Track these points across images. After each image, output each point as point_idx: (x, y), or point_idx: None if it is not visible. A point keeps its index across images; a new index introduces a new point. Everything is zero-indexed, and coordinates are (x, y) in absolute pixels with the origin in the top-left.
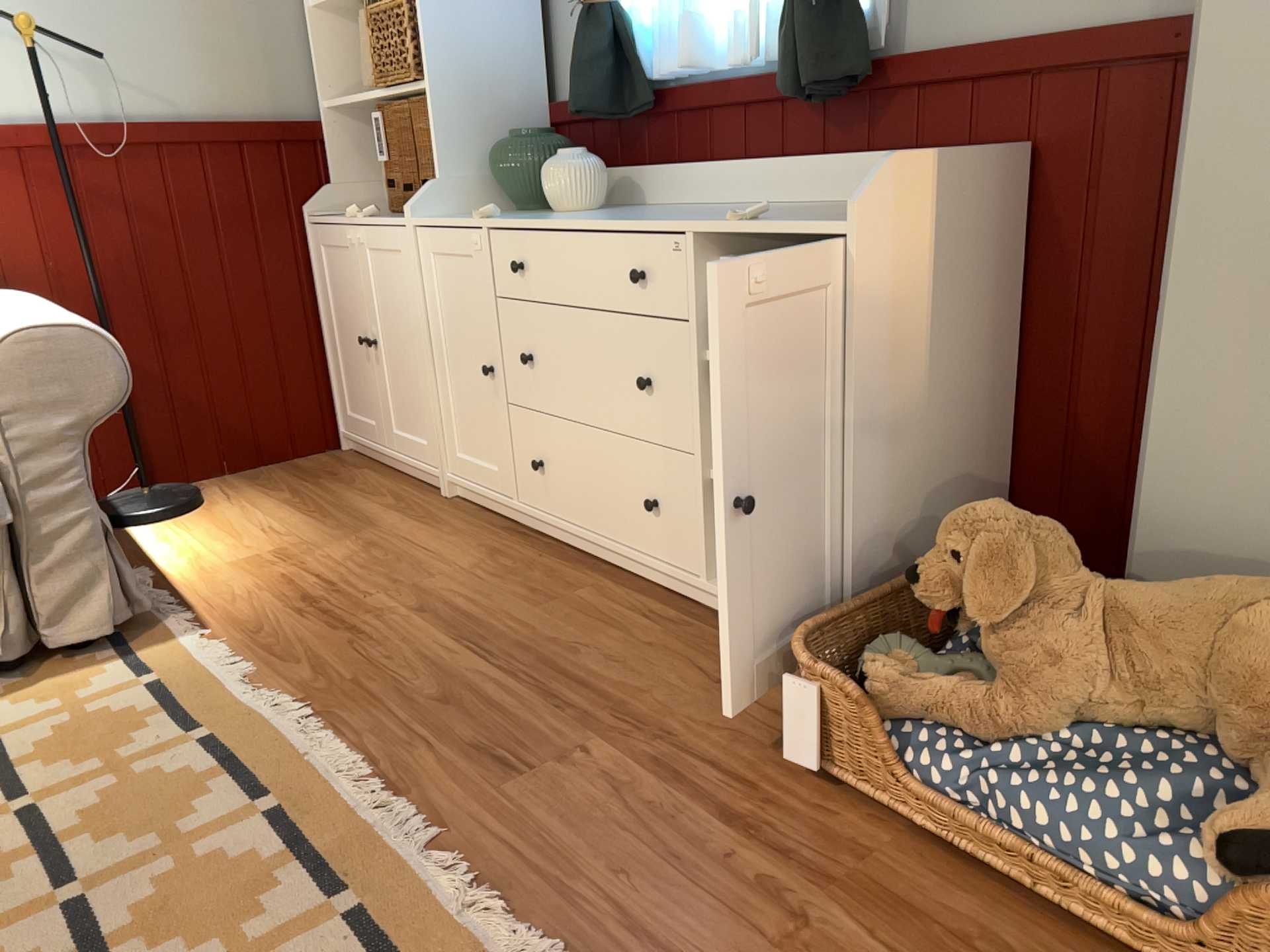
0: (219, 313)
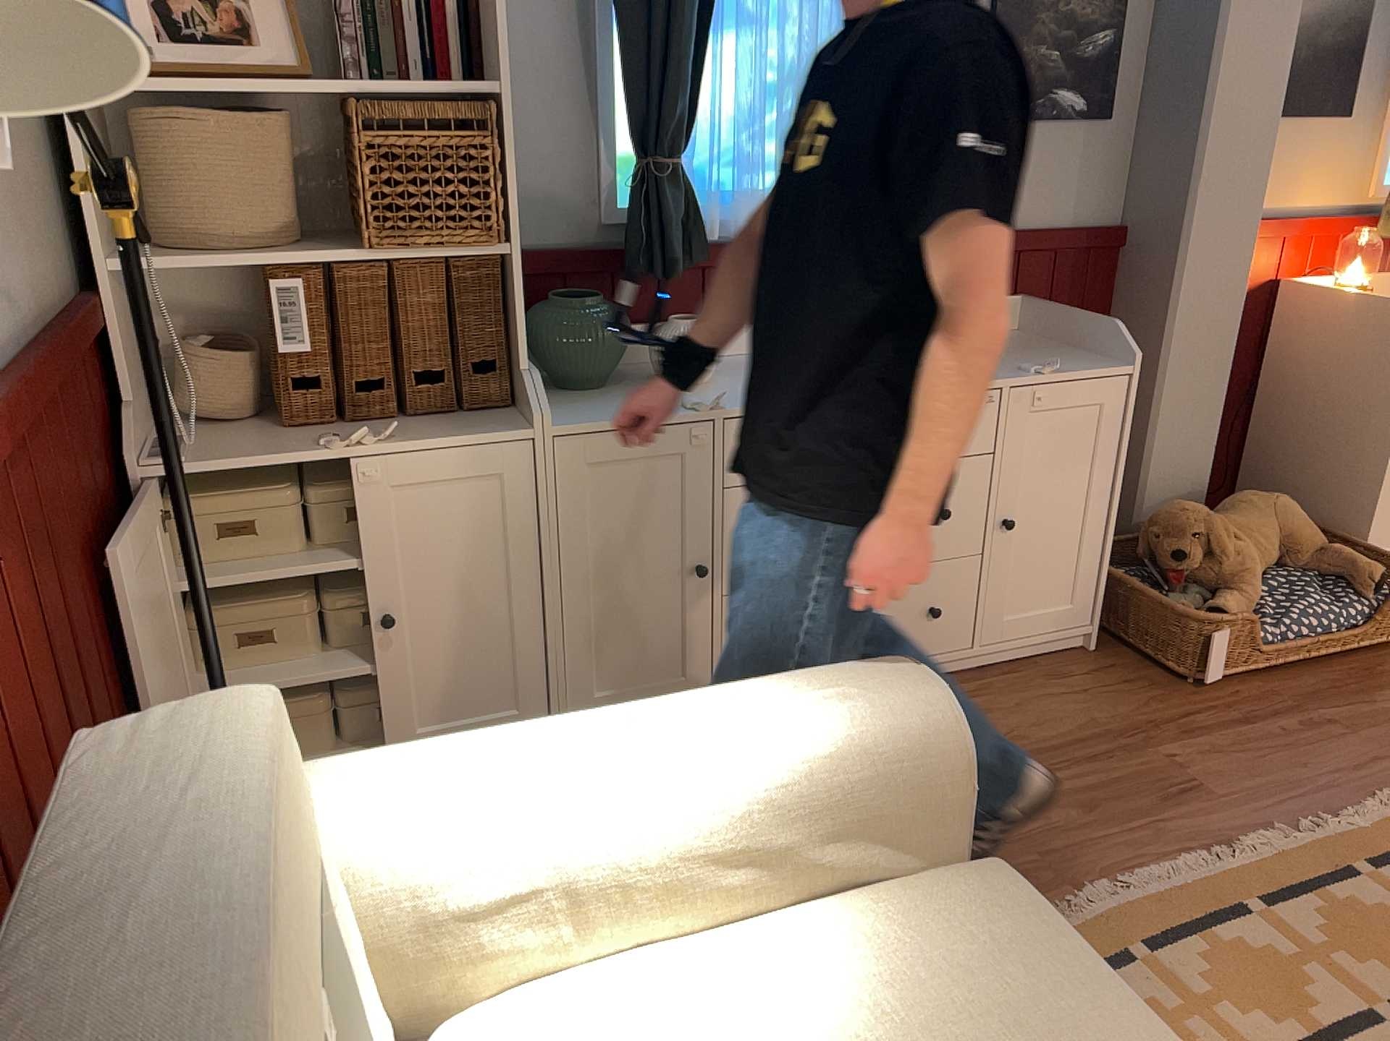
0: (118, 691)
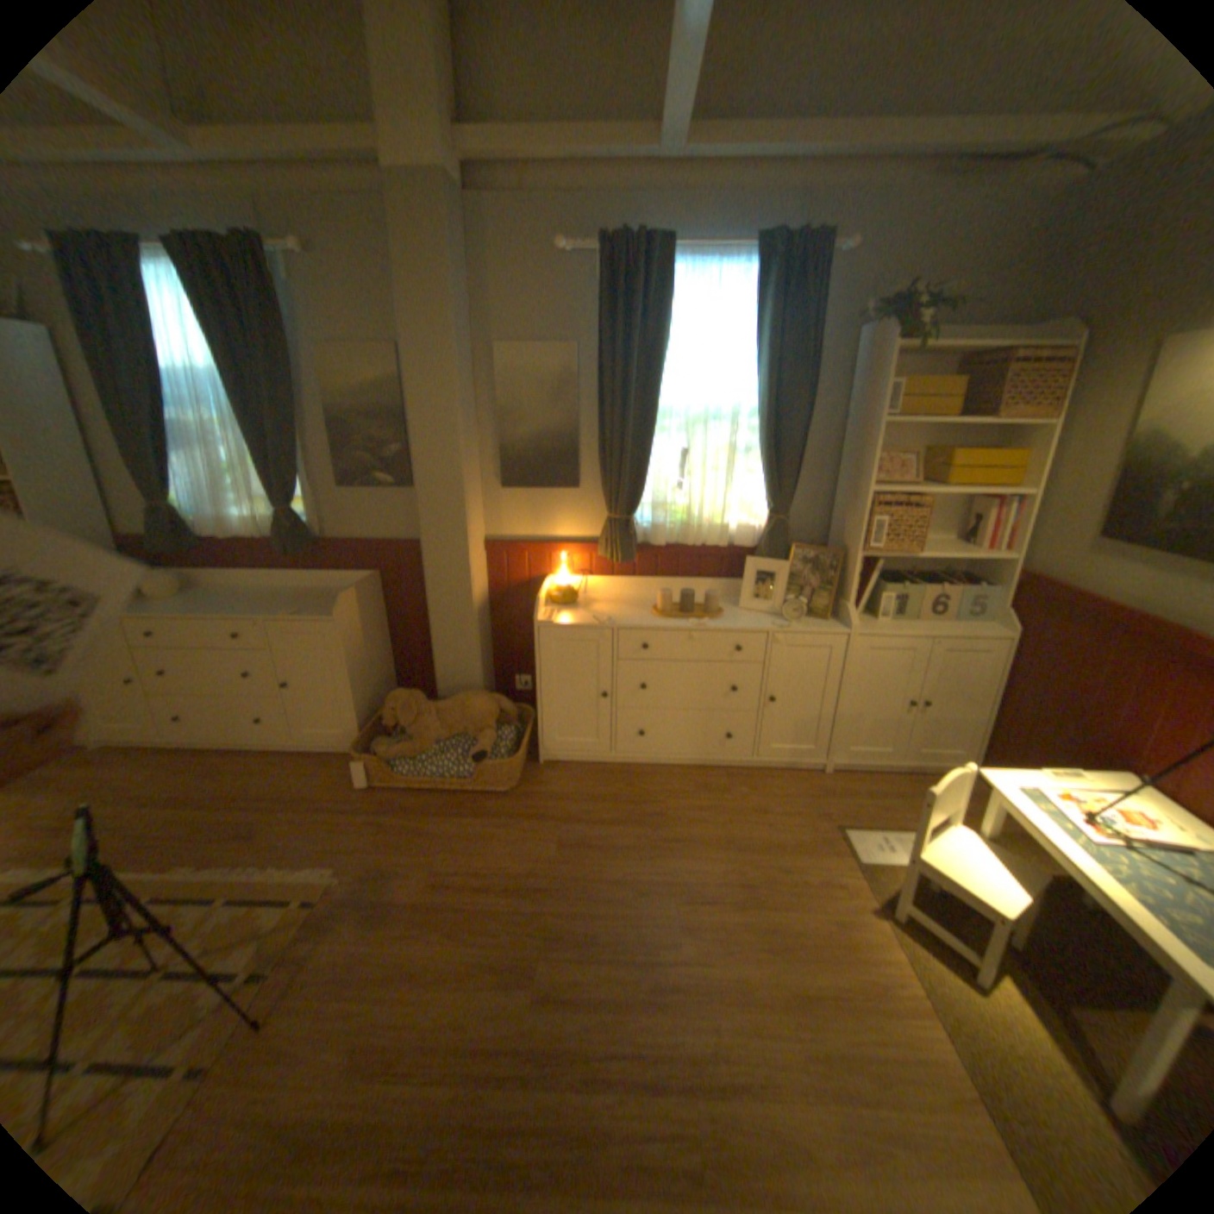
0: None
